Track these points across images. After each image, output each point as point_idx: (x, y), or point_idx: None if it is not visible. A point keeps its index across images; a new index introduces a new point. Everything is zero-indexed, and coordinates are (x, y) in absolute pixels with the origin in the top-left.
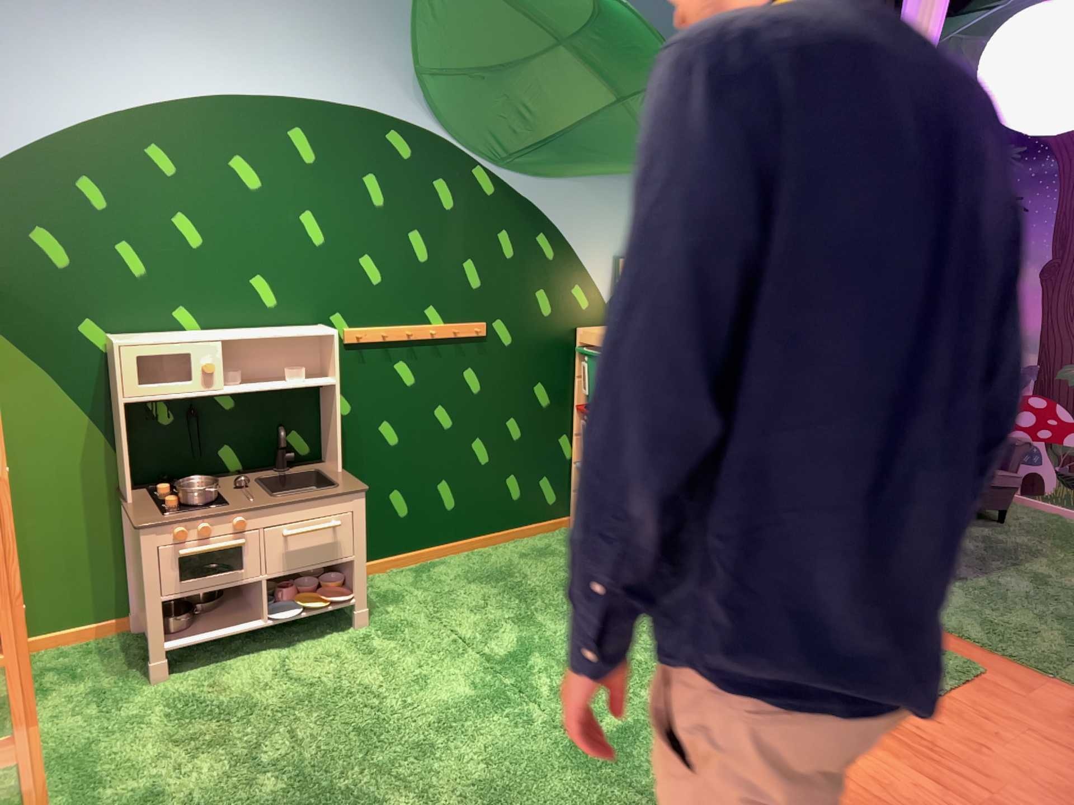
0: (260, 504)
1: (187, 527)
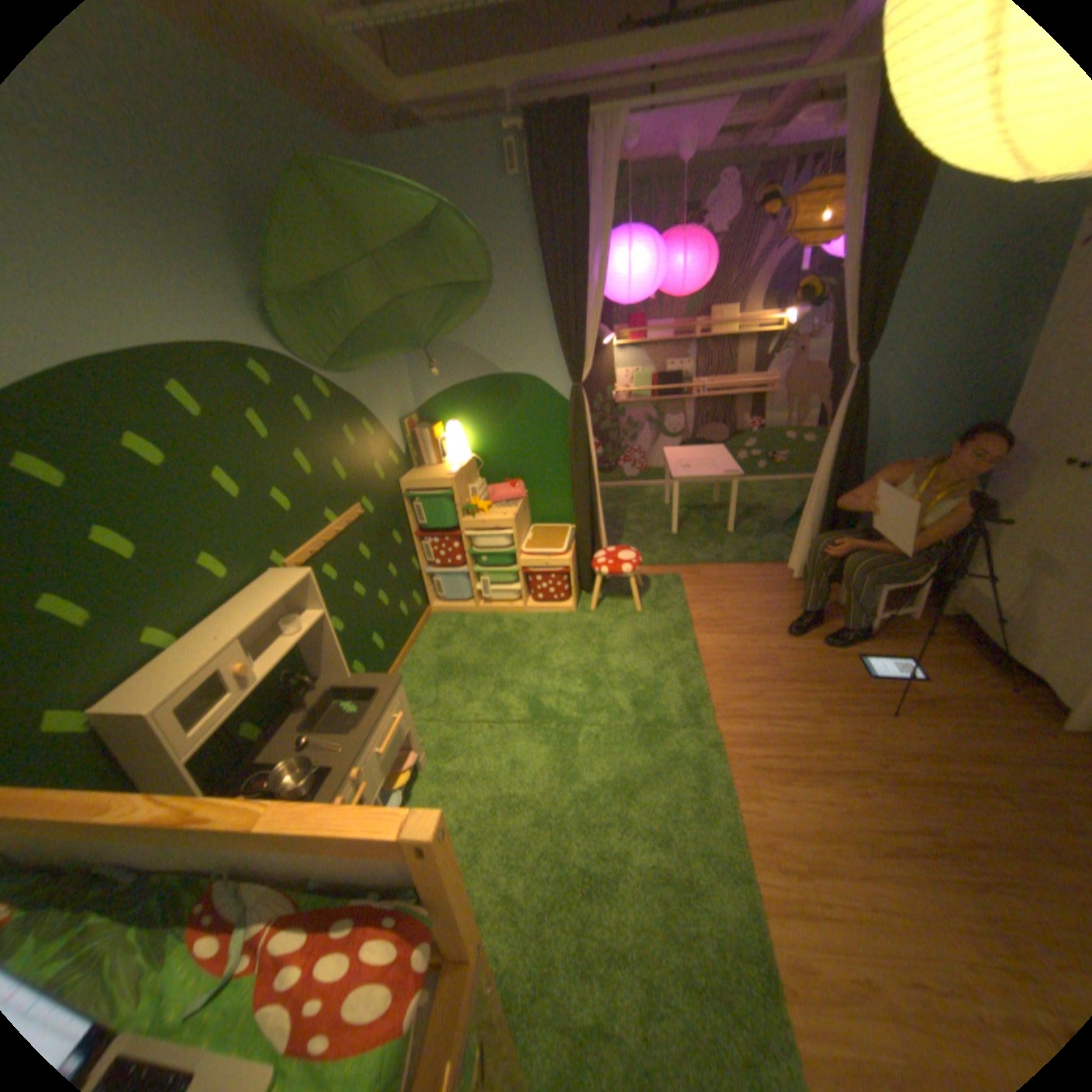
0: (355, 746)
1: None
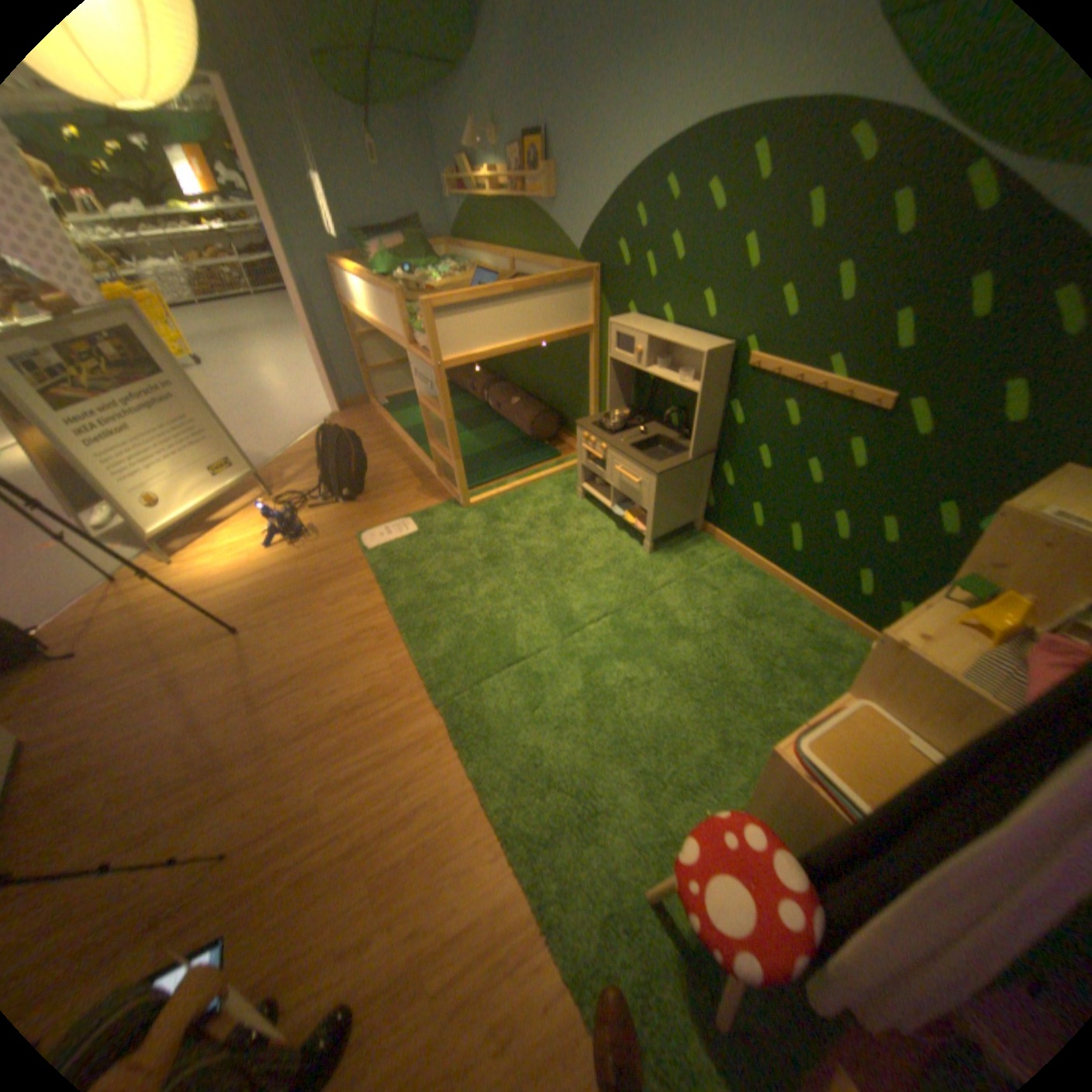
0: (614, 446)
1: (587, 437)
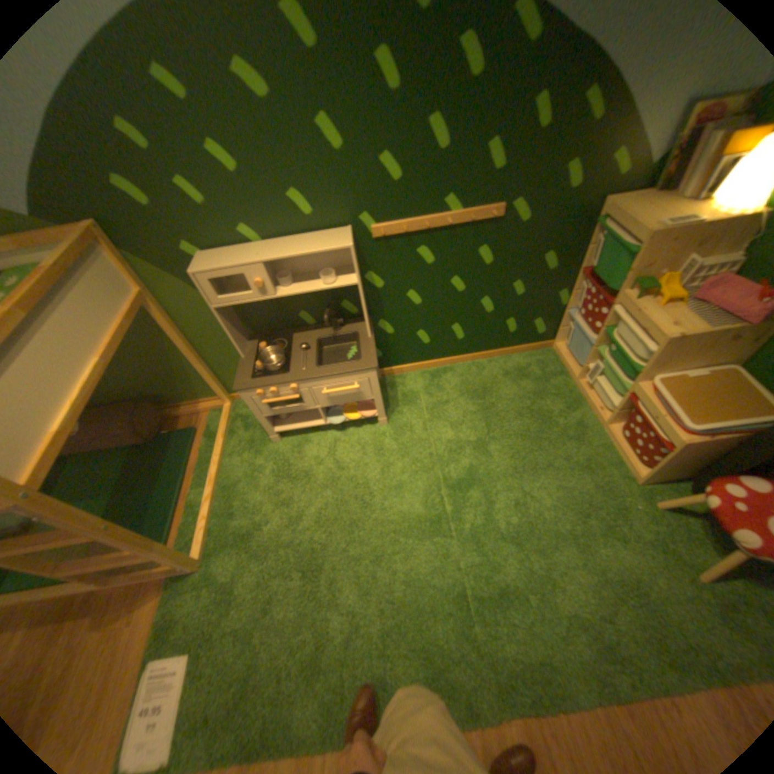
0: (306, 376)
1: (264, 390)
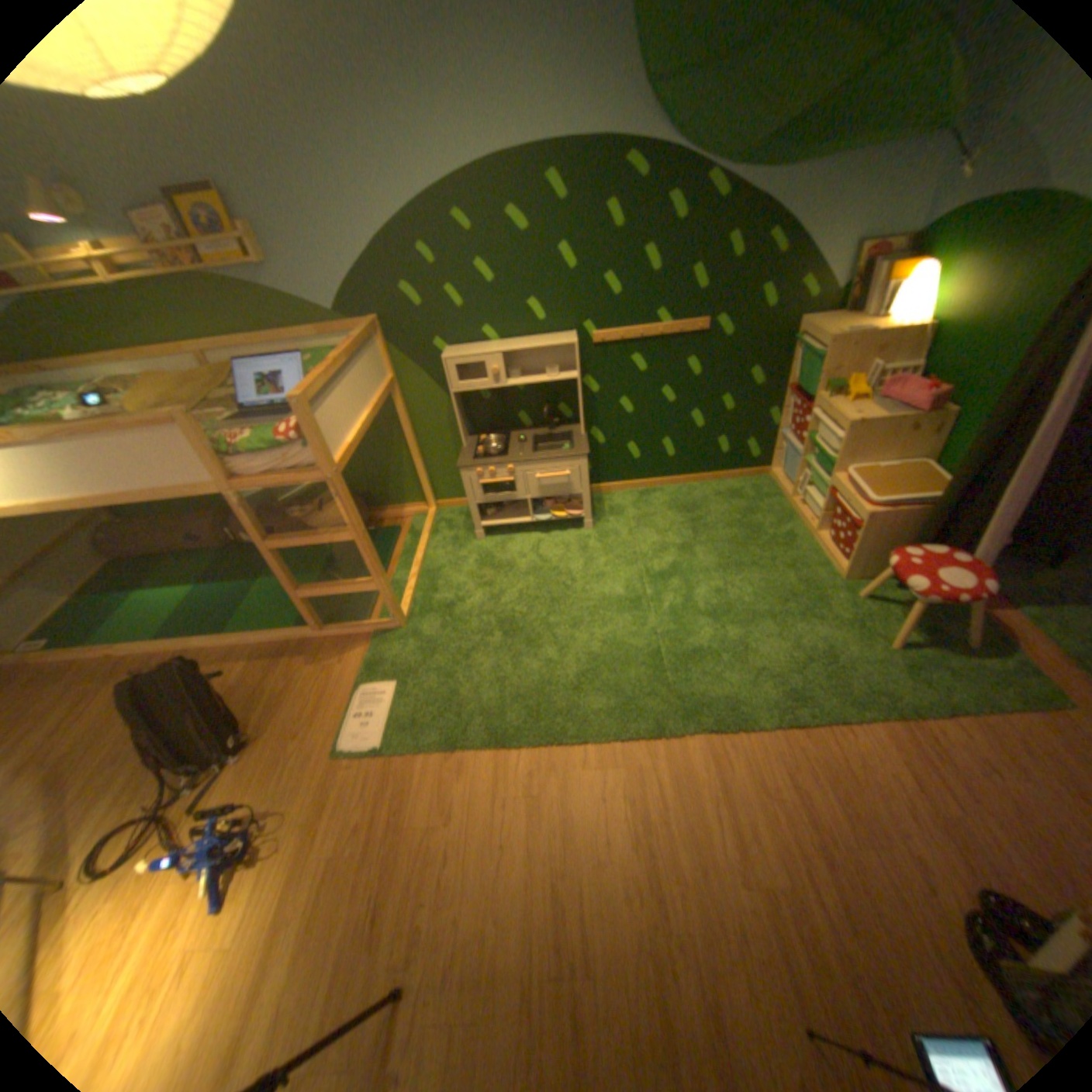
0: (522, 460)
1: (482, 470)
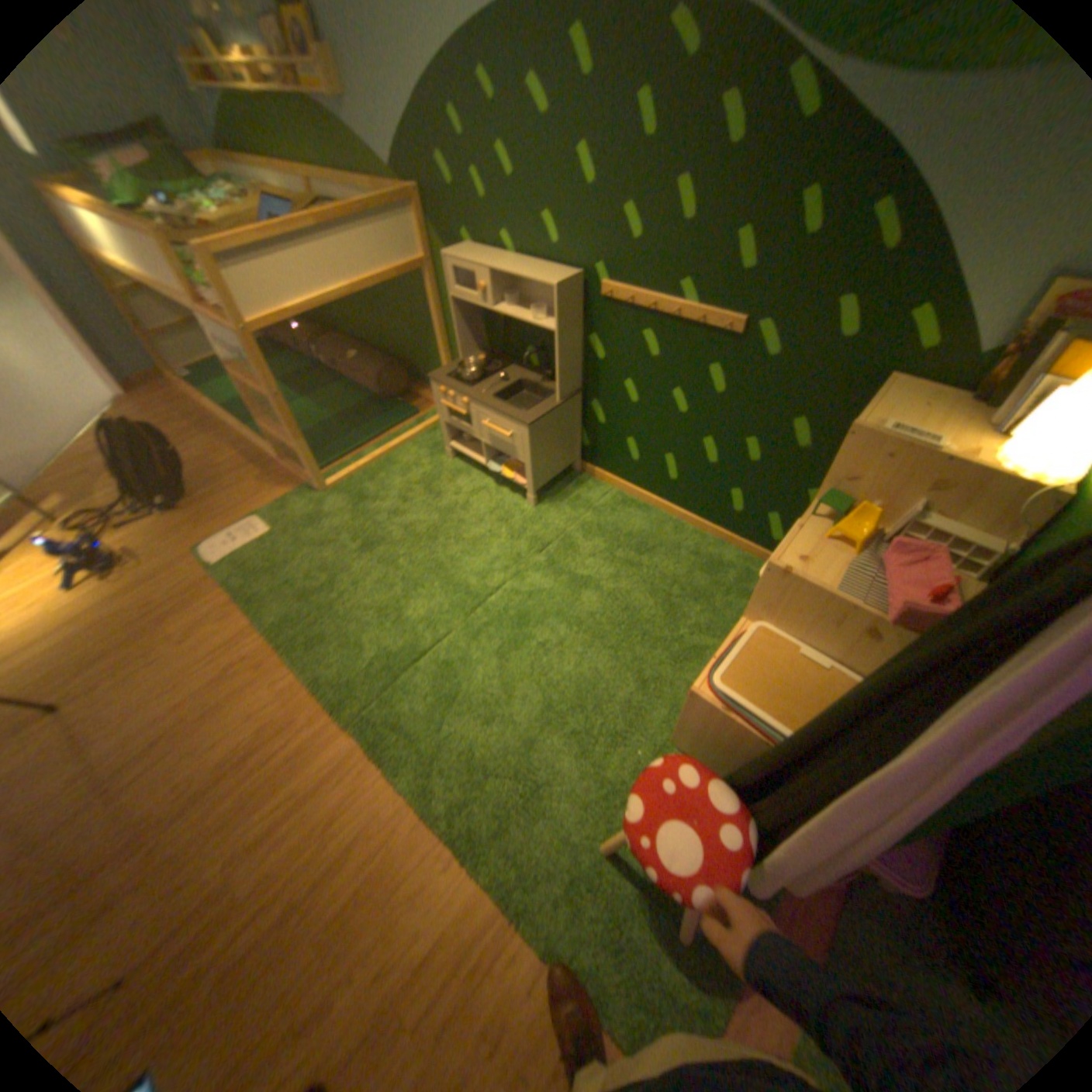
0: (478, 398)
1: (446, 390)
